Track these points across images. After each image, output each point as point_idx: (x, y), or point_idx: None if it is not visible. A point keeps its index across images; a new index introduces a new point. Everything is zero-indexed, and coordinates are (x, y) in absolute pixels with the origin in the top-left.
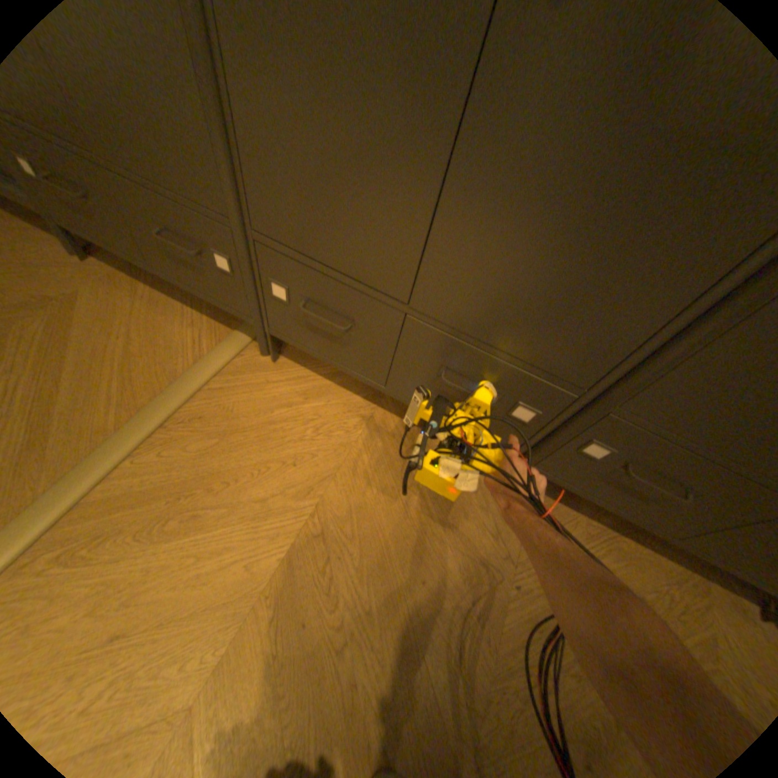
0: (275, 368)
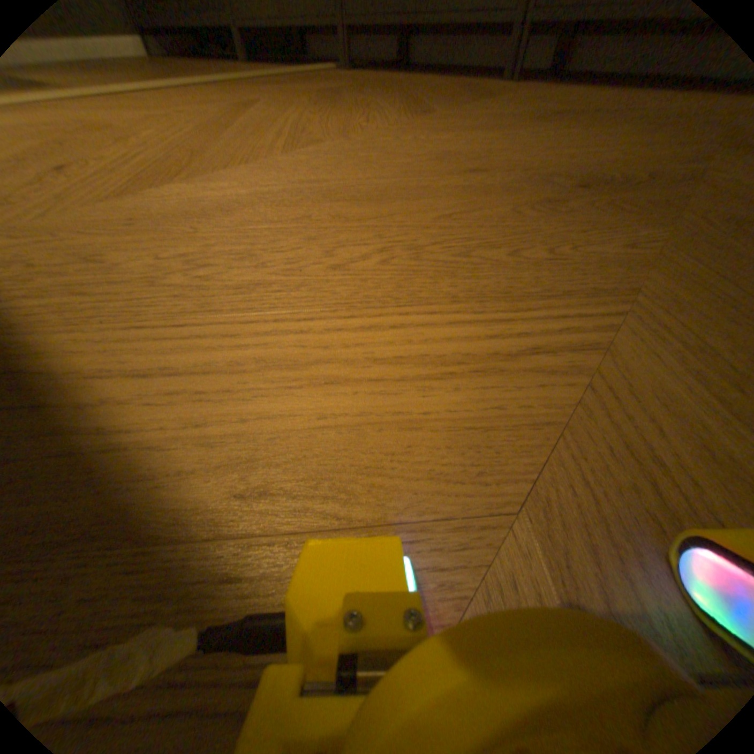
0: (351, 70)
